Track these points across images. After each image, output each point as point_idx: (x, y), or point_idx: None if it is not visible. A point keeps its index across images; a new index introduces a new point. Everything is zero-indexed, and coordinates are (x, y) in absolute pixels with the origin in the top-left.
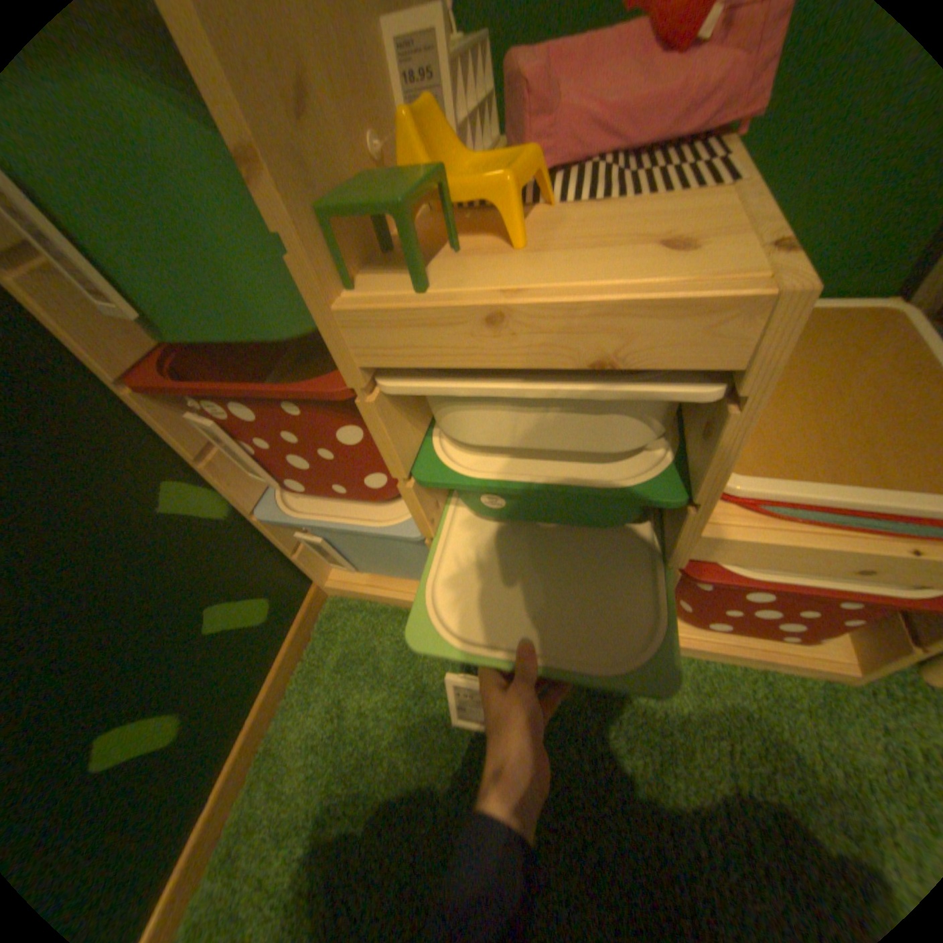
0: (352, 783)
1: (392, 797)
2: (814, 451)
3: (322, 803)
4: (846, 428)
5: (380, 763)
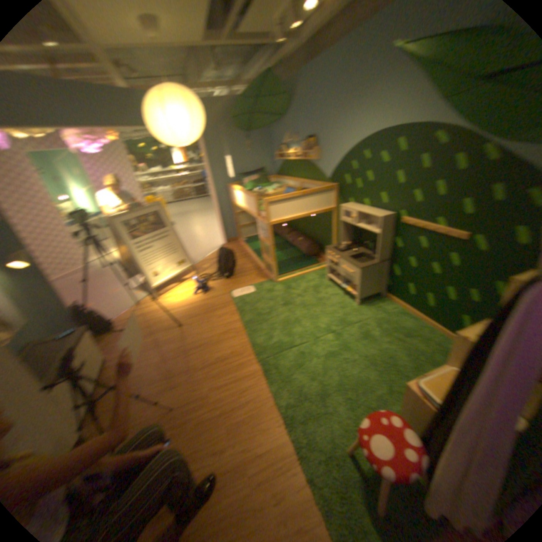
0: (442, 352)
1: (435, 355)
2: (448, 380)
3: (441, 348)
4: (450, 387)
5: (443, 357)
